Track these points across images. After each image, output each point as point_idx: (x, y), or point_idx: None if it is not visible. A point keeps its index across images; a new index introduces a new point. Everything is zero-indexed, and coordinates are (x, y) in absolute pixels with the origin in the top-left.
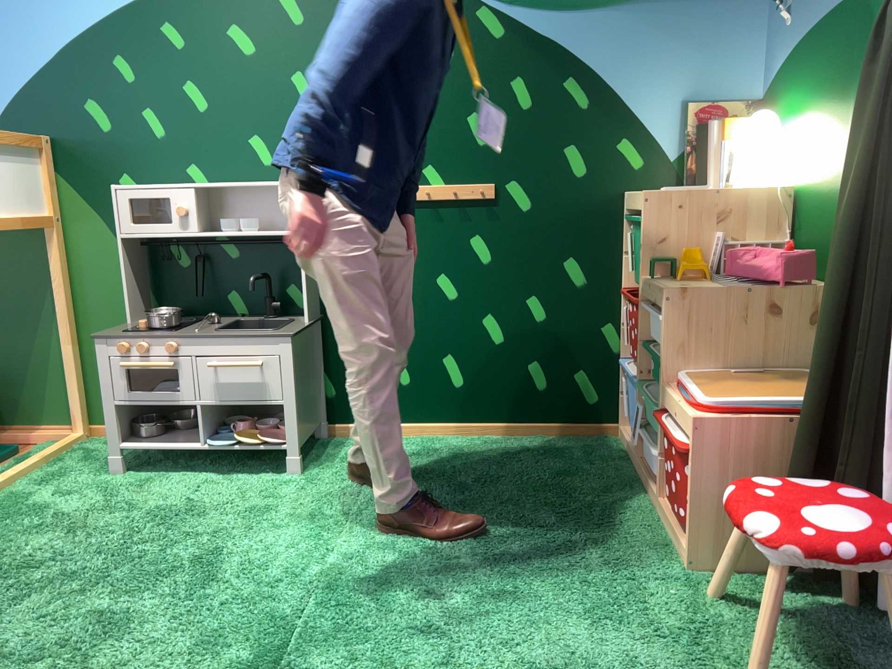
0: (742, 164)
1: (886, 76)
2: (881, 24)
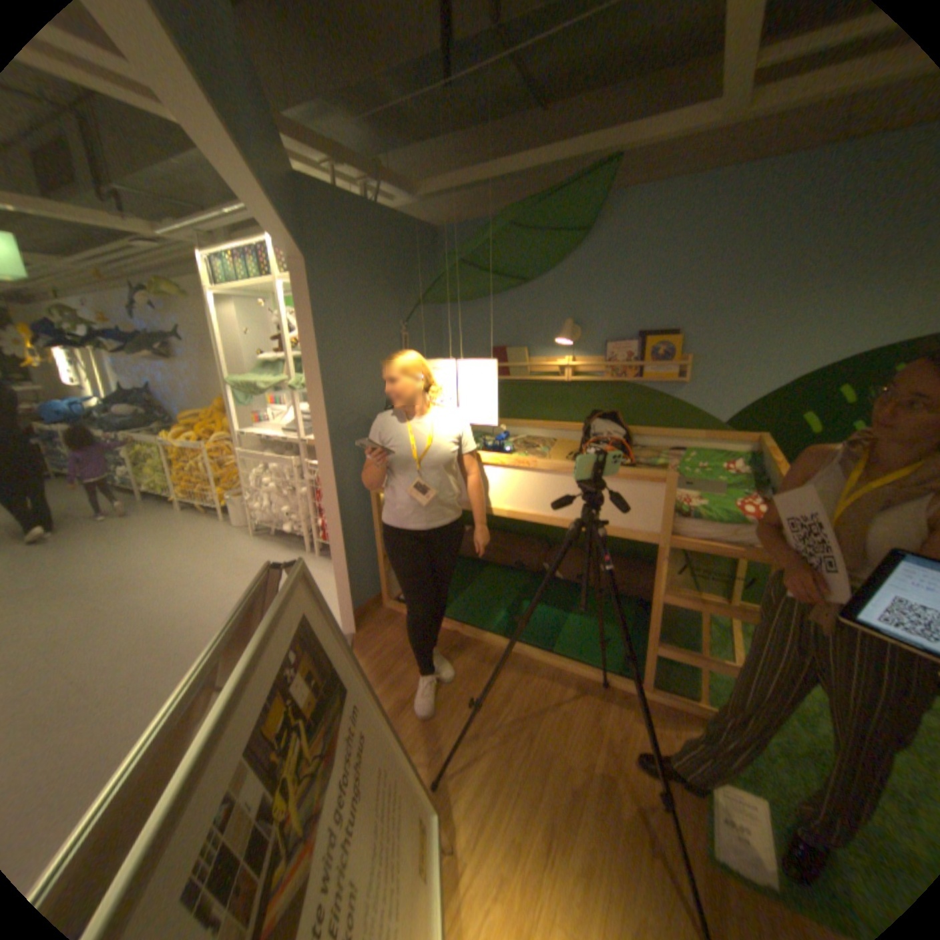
0: None
1: None
2: None
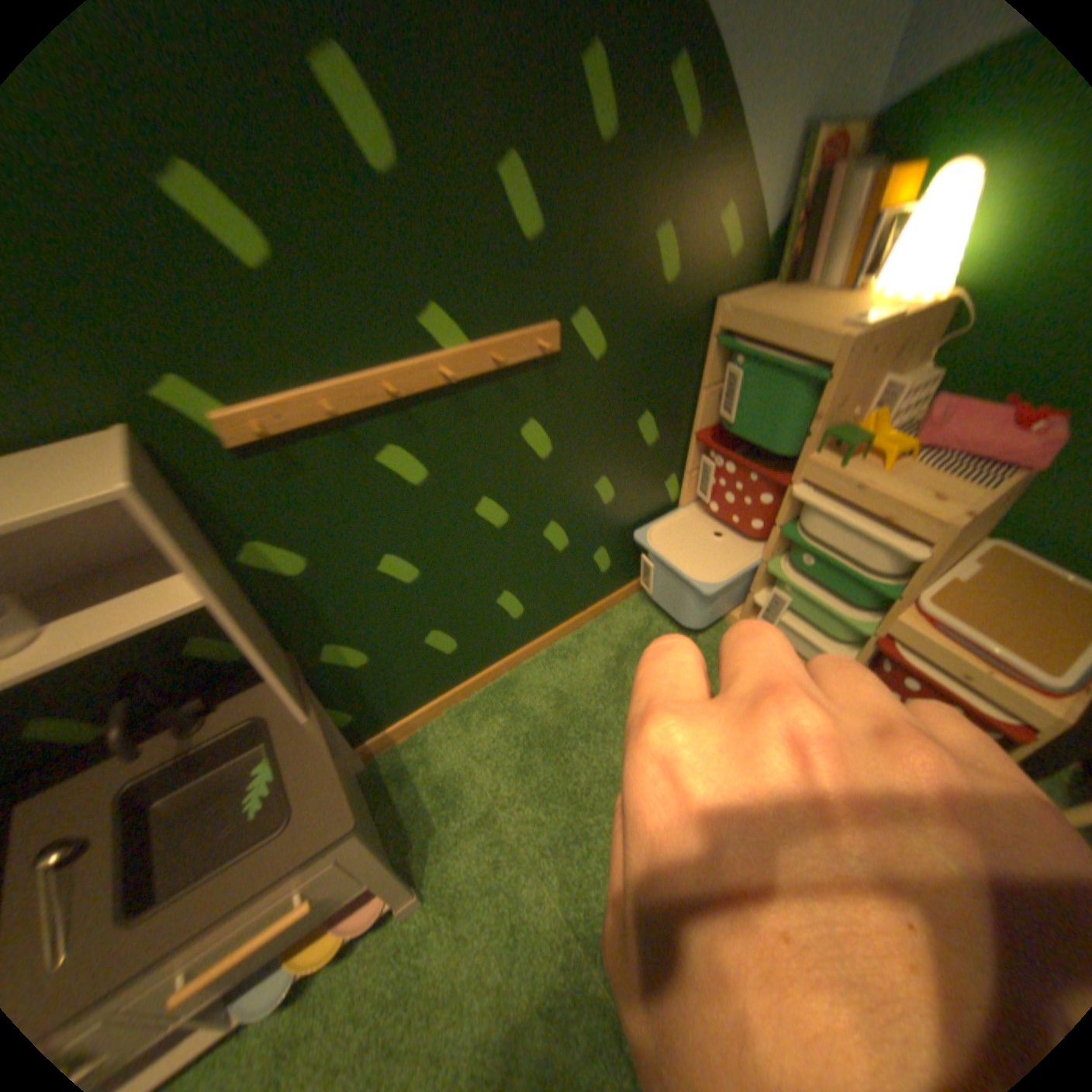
0: (909, 254)
1: None
2: None
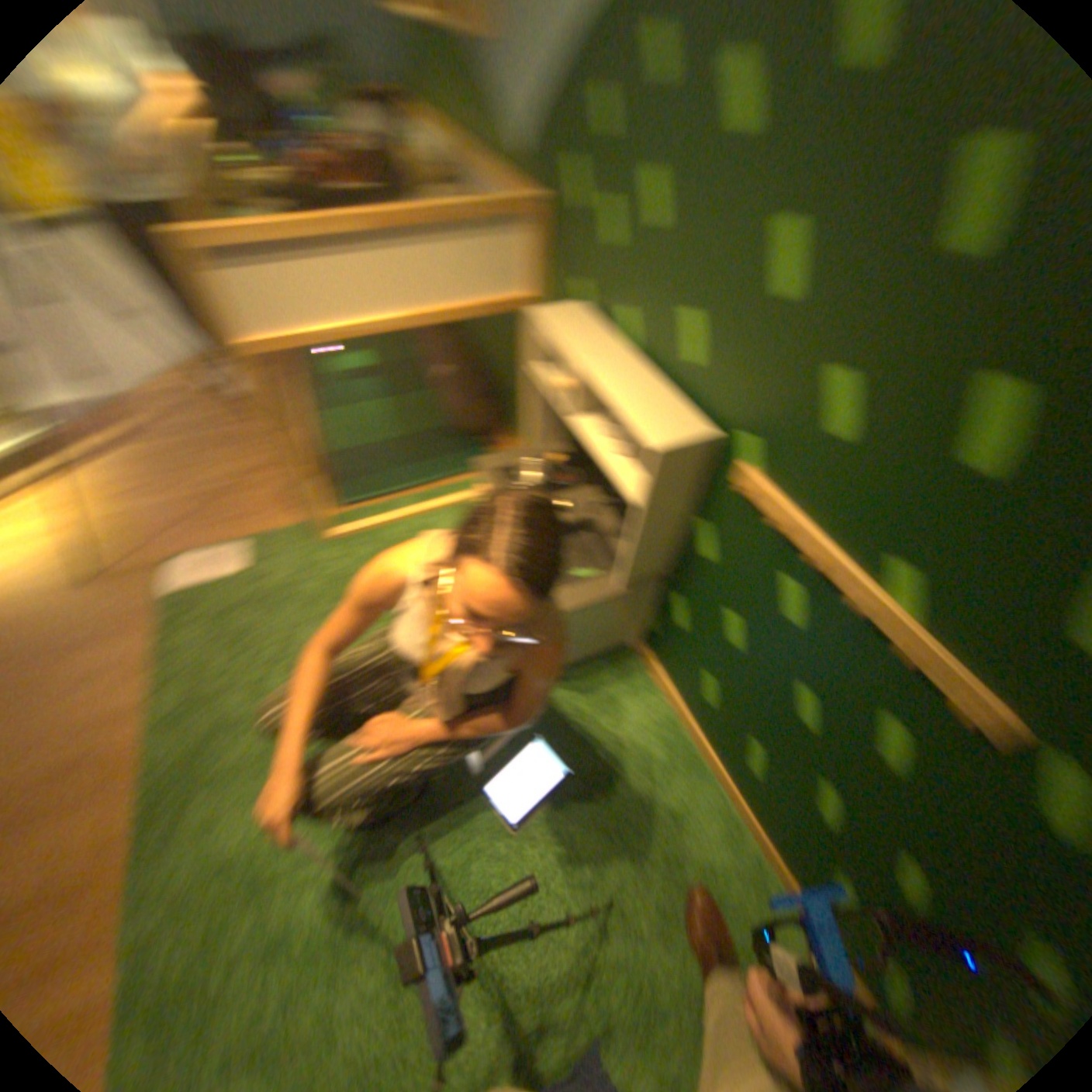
0: None
1: None
2: None
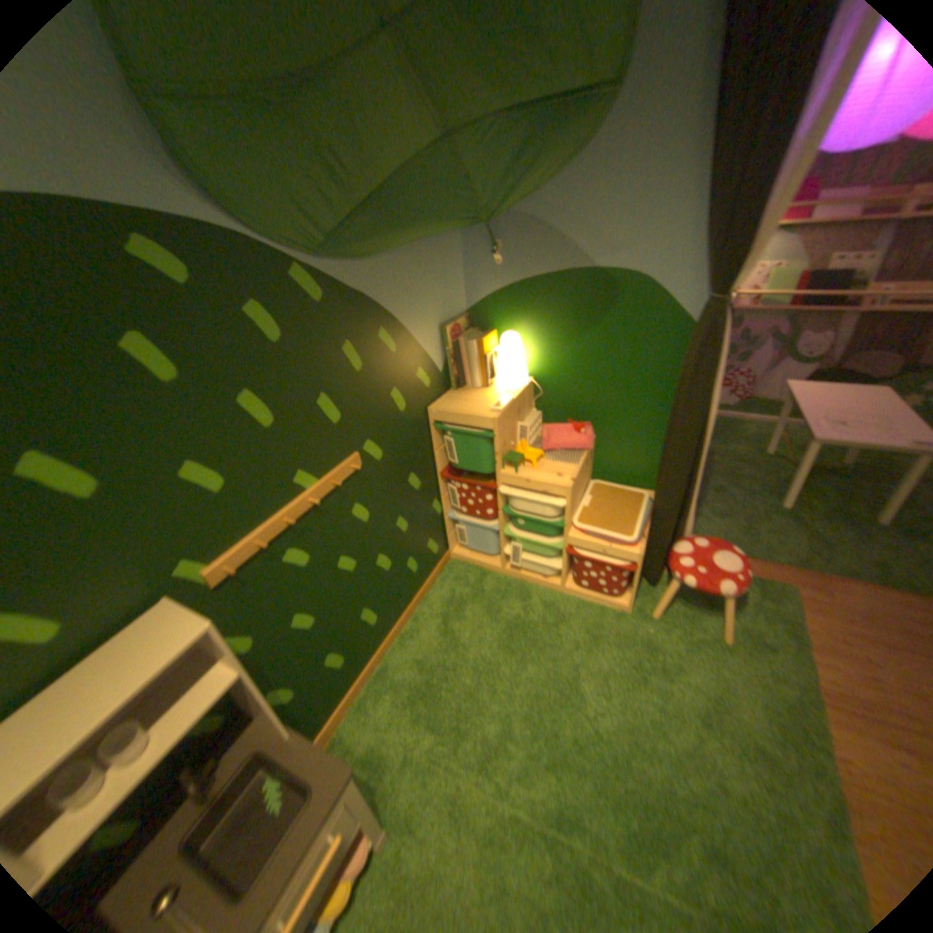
0: (500, 369)
1: (713, 356)
2: (706, 326)
